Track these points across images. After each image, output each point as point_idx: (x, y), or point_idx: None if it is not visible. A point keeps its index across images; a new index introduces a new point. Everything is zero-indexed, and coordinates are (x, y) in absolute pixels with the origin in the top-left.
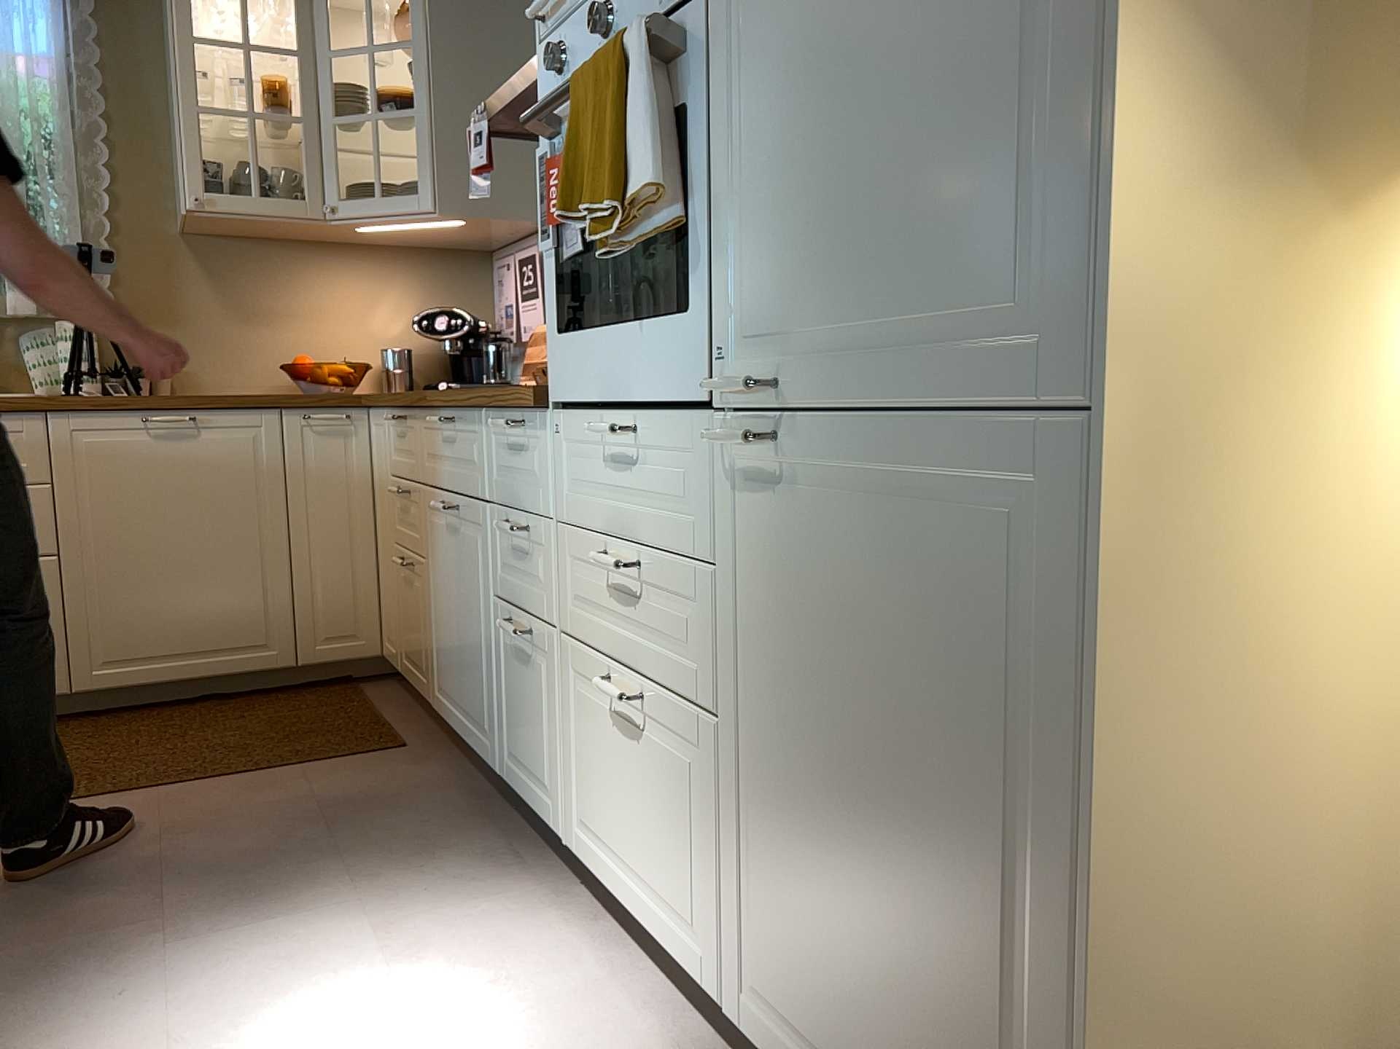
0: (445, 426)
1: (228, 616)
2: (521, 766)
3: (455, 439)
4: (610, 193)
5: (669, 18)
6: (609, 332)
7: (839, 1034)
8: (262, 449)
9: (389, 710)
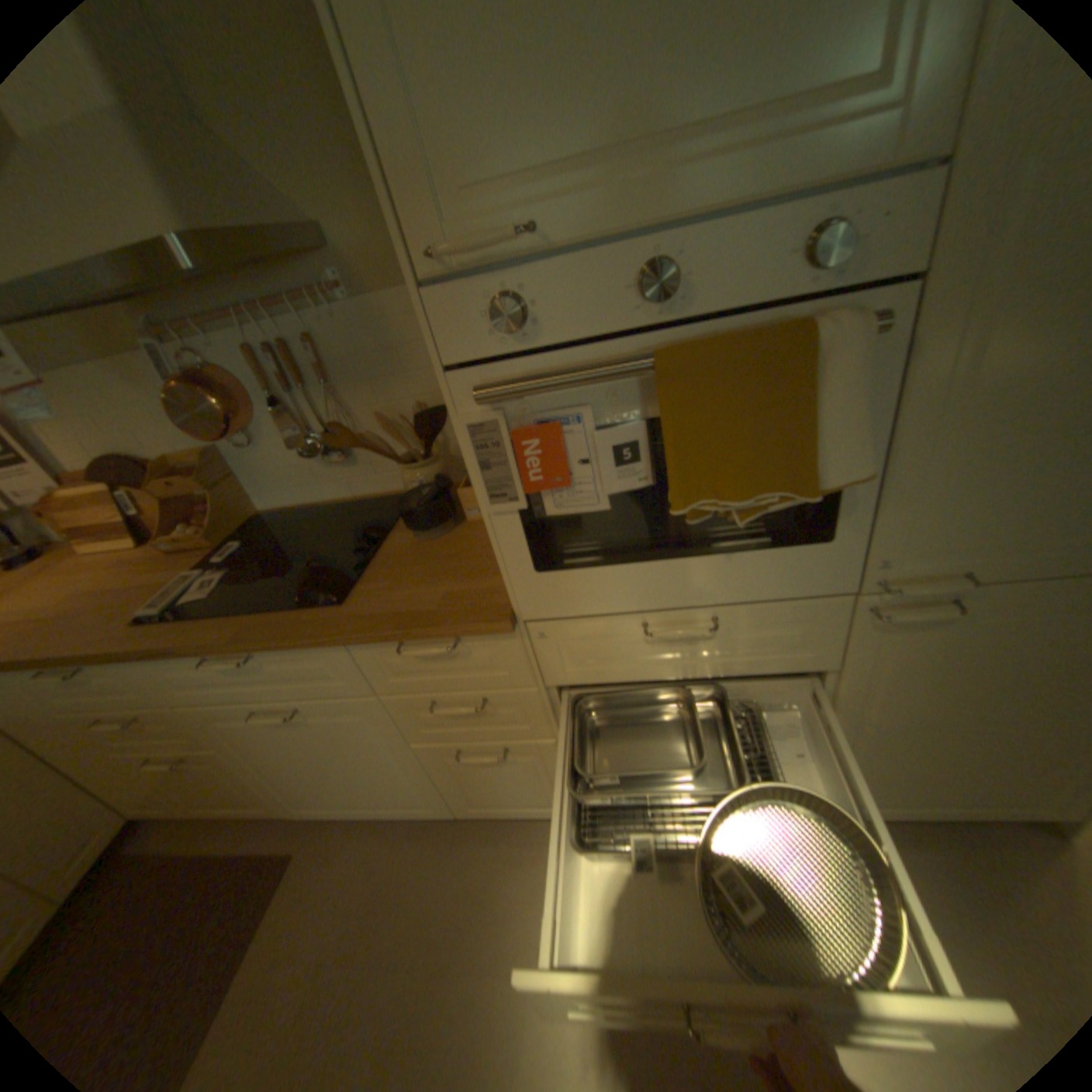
0: (236, 664)
1: None
2: (496, 805)
3: (261, 667)
4: (777, 482)
5: (896, 314)
6: (651, 563)
7: (927, 795)
8: None
9: (204, 844)
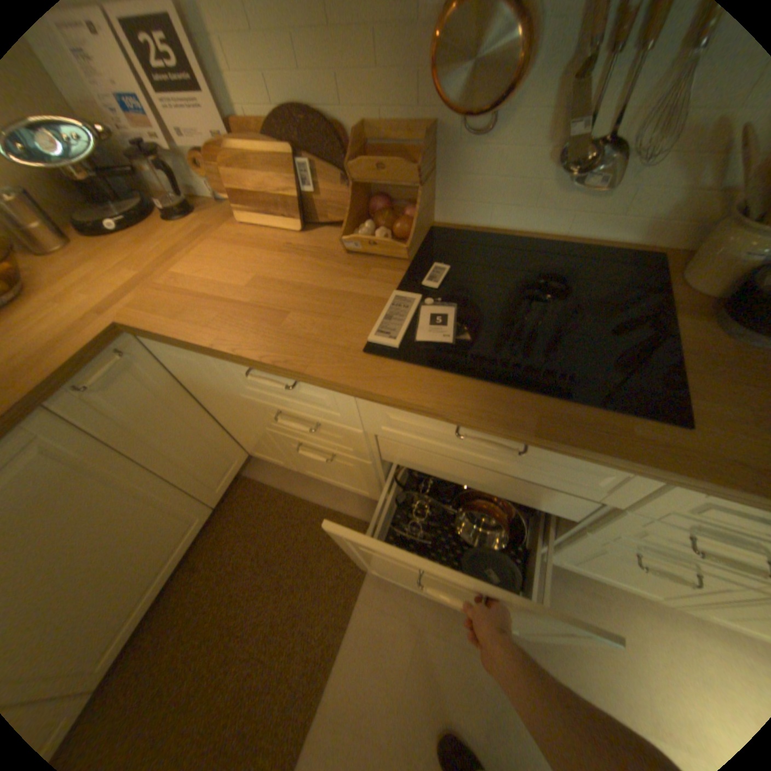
0: (500, 442)
1: (154, 545)
2: (601, 574)
3: (521, 450)
4: None
5: None
6: None
7: None
8: (60, 449)
9: (306, 491)
